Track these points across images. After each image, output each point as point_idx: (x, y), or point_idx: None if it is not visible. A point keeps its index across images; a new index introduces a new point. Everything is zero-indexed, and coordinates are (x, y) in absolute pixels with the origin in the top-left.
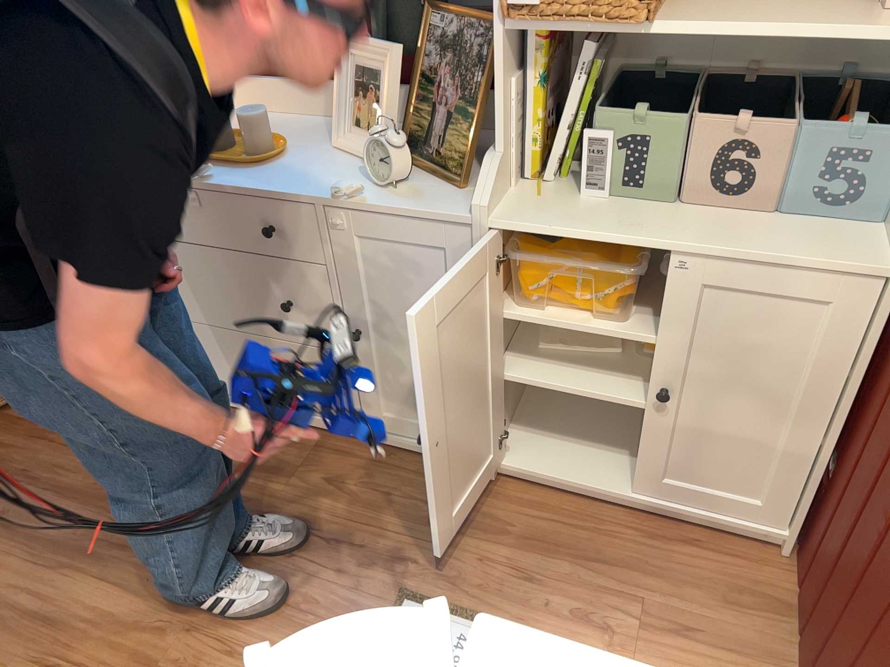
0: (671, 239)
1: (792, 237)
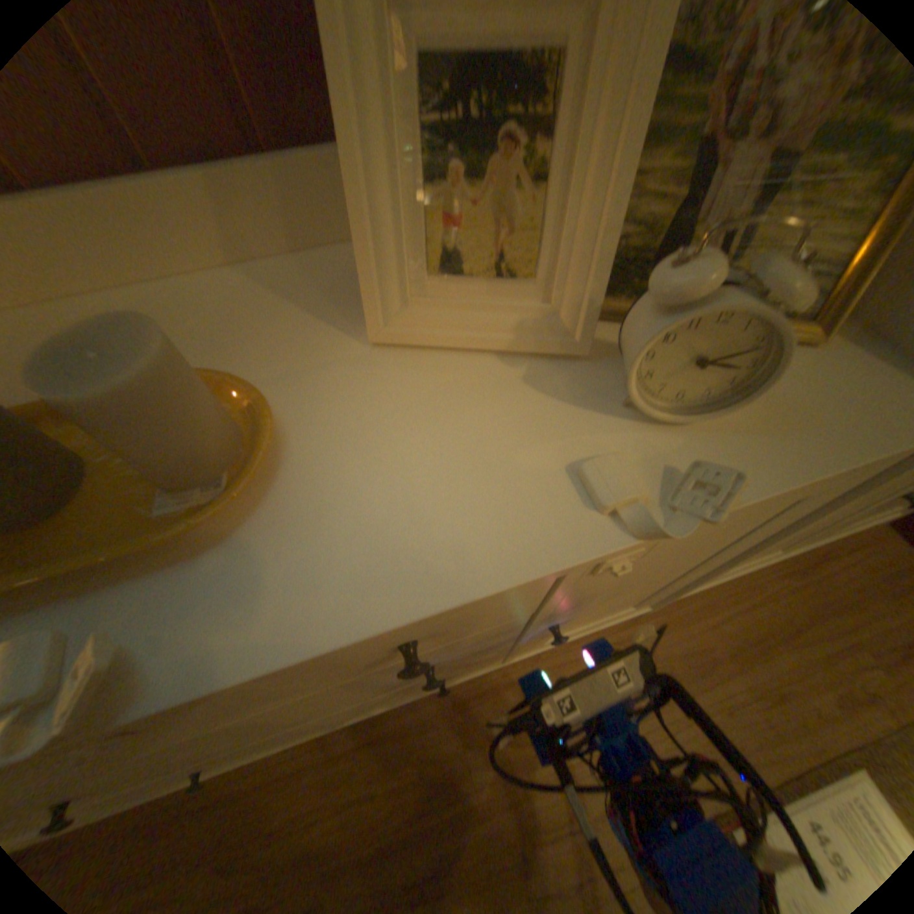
0: None
1: None
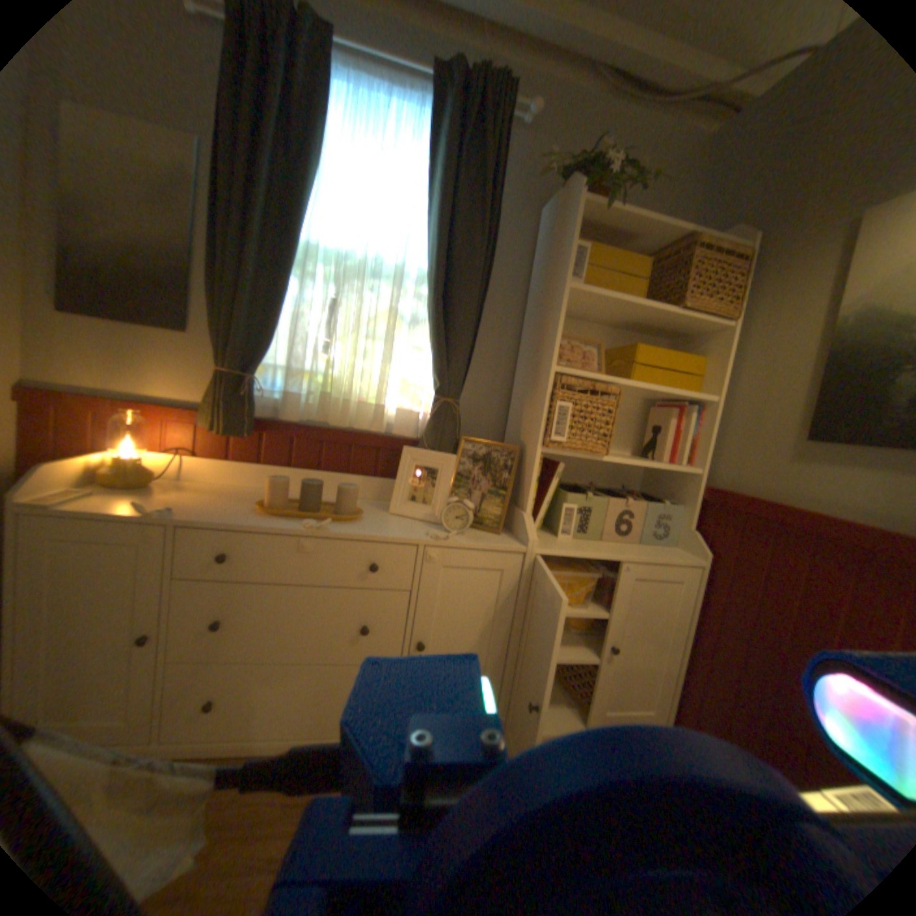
0: (623, 555)
1: (659, 552)
